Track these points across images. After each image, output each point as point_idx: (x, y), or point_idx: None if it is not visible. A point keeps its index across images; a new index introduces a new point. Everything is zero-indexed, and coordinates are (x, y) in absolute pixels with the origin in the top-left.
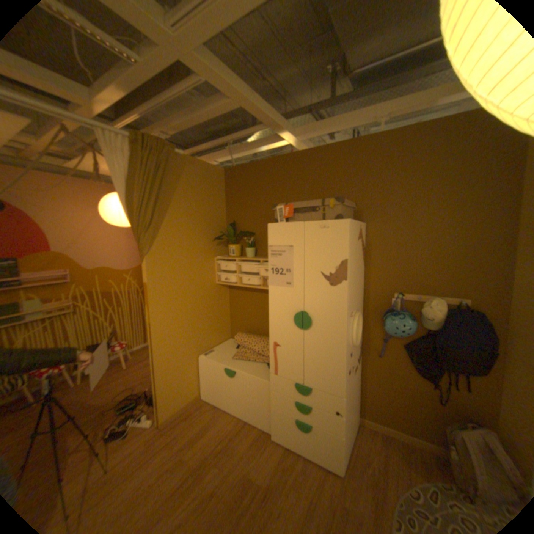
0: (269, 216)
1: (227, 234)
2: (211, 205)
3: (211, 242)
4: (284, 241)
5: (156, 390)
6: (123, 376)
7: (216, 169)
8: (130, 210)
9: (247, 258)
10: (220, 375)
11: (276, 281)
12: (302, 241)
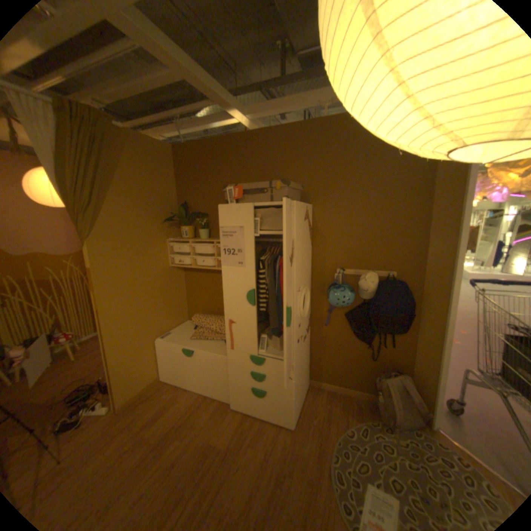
0: (222, 197)
1: (178, 215)
2: (160, 184)
3: (162, 223)
4: (235, 222)
5: (110, 377)
6: (72, 368)
7: (164, 145)
8: (63, 188)
9: (201, 240)
10: (179, 356)
11: (229, 262)
12: (252, 222)
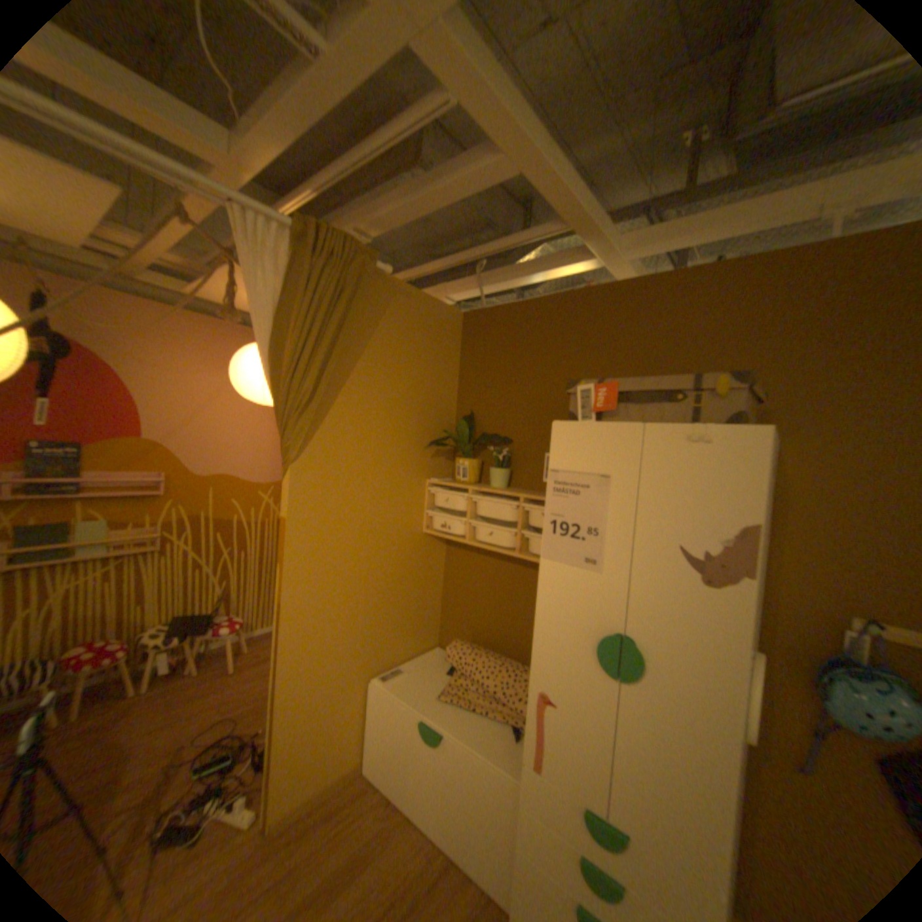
0: (547, 408)
1: (457, 436)
2: (433, 378)
3: (423, 449)
4: (590, 463)
5: (273, 748)
6: (226, 689)
7: (451, 312)
8: (277, 370)
9: (492, 490)
10: (410, 735)
11: (562, 553)
12: (637, 467)
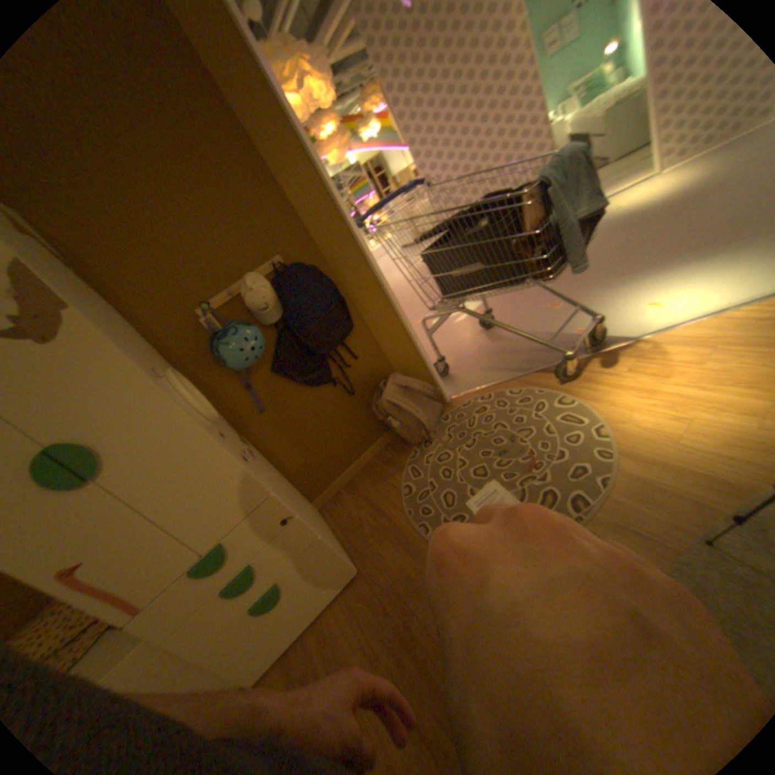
0: None
1: None
2: None
3: None
4: None
5: None
6: None
7: None
8: None
9: None
10: None
11: None
12: None
